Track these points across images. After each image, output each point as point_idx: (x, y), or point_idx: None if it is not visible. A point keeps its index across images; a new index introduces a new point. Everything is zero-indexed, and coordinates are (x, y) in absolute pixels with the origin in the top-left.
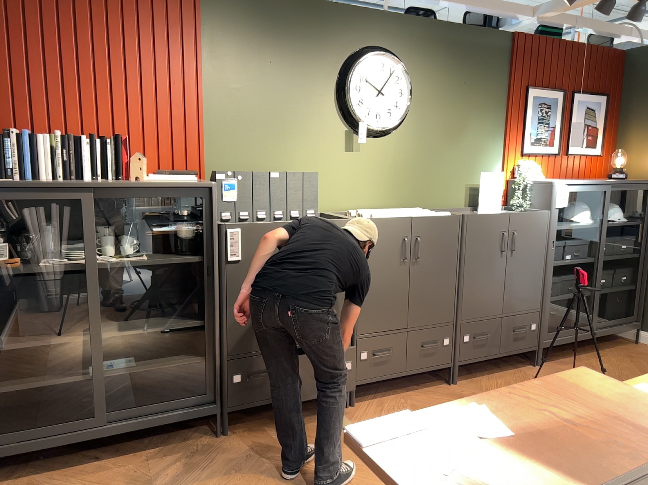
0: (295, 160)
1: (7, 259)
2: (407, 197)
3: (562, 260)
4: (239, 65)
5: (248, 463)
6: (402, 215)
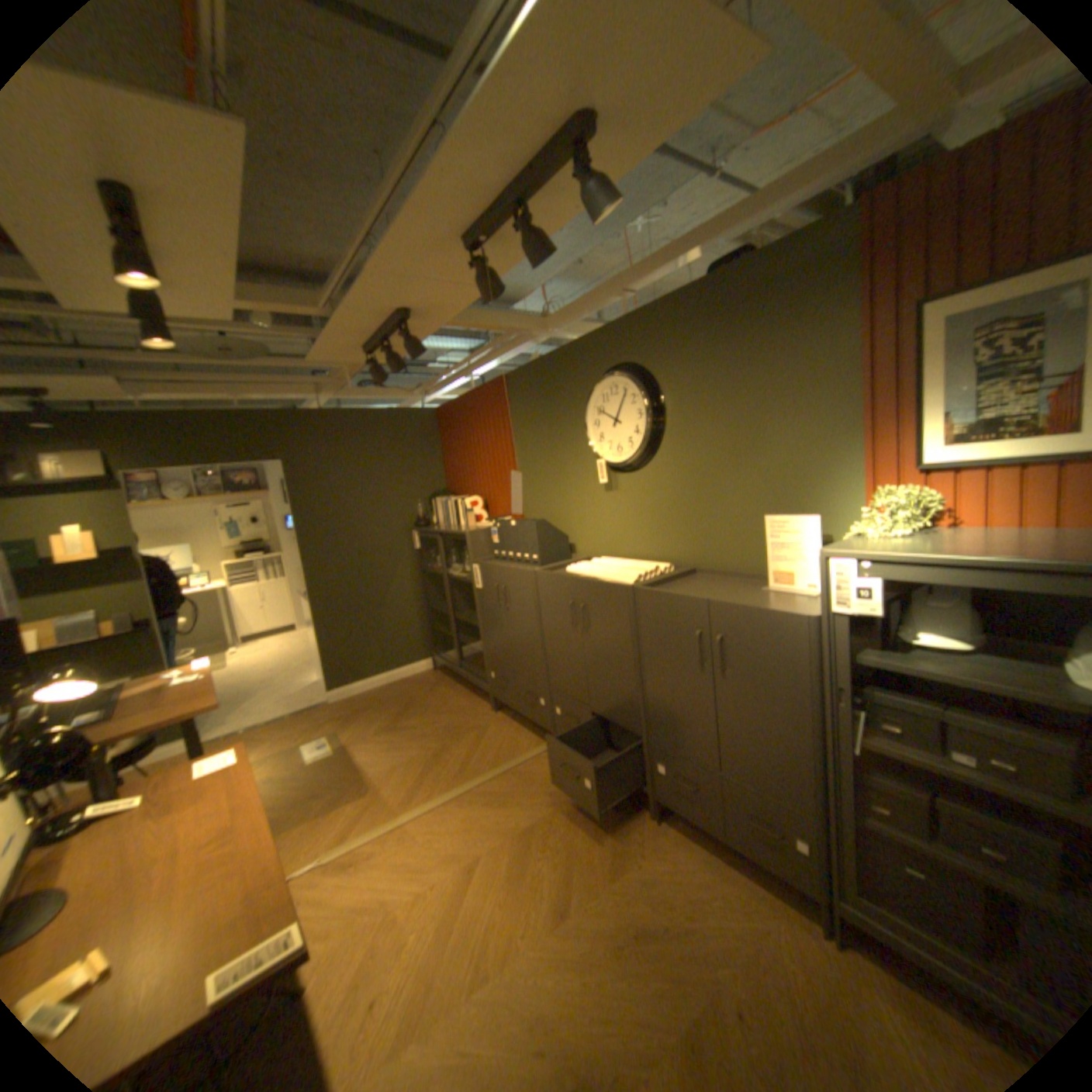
0: (569, 505)
1: (443, 566)
2: (677, 548)
3: (941, 758)
4: (529, 429)
5: (463, 731)
6: (587, 574)
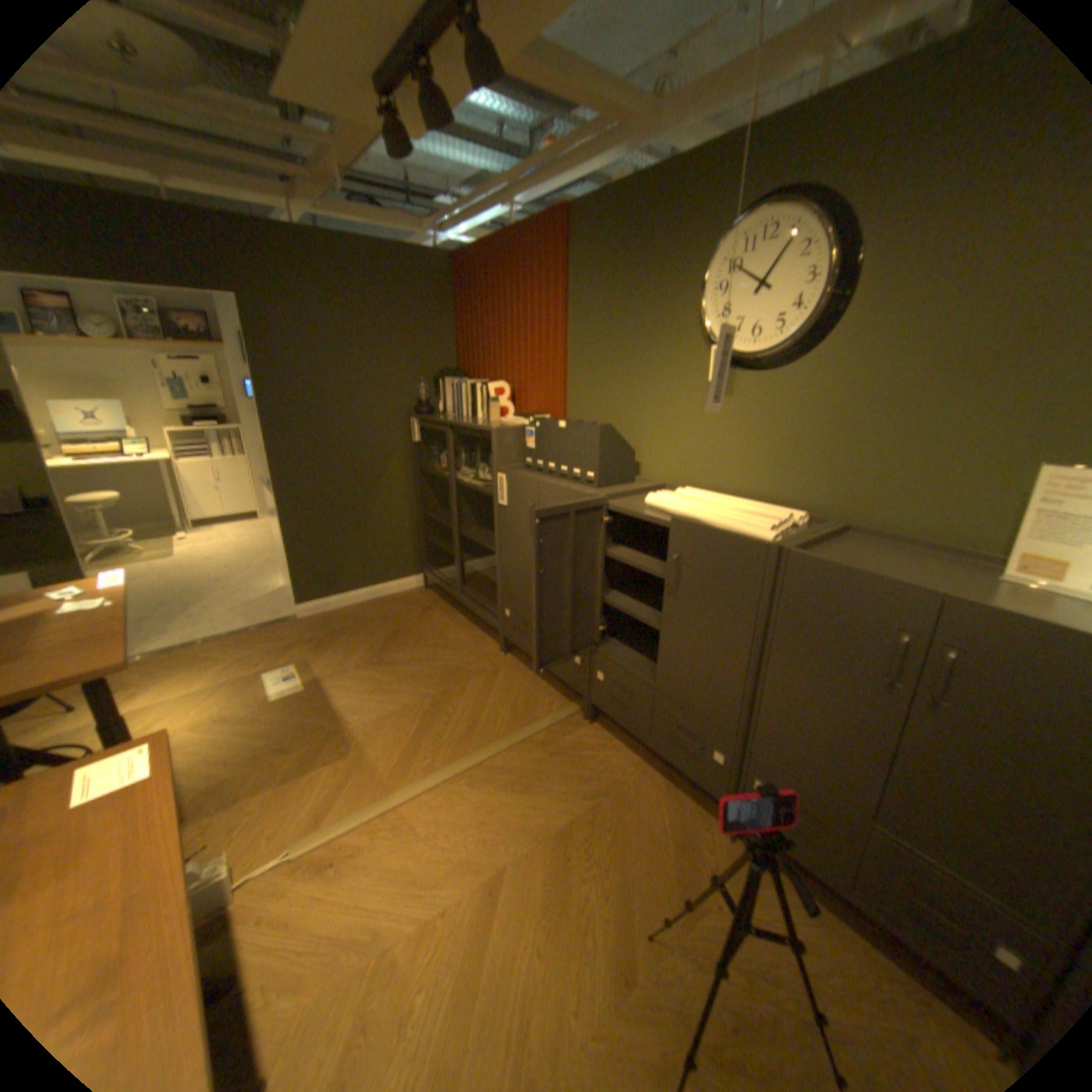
0: (642, 408)
1: (448, 468)
2: (817, 490)
3: None
4: (596, 292)
5: (467, 675)
6: (684, 511)
